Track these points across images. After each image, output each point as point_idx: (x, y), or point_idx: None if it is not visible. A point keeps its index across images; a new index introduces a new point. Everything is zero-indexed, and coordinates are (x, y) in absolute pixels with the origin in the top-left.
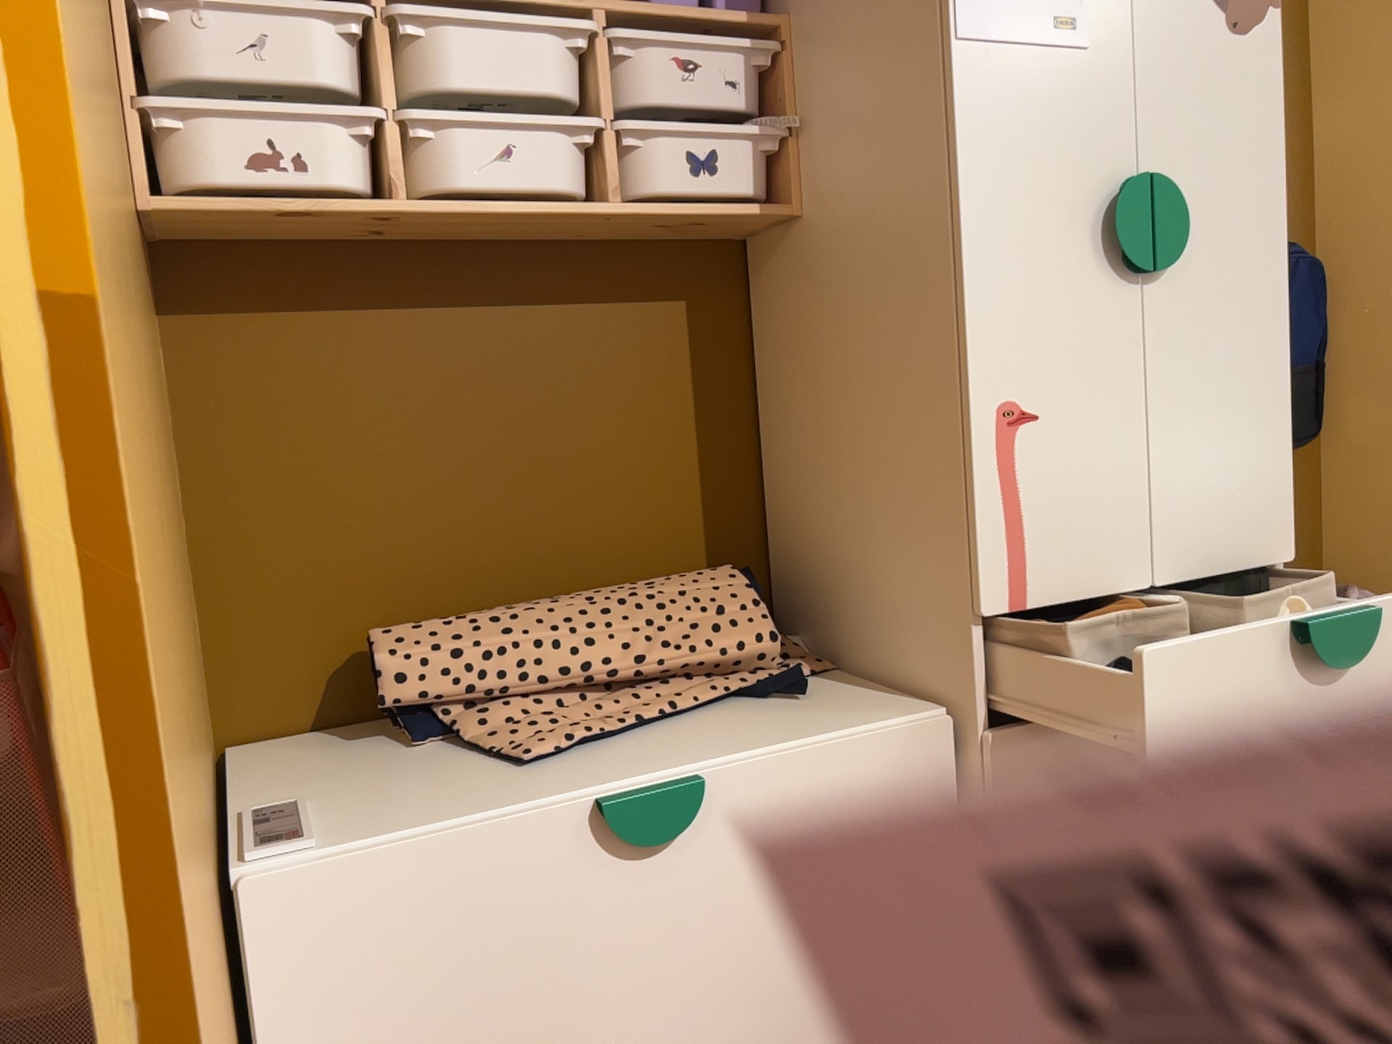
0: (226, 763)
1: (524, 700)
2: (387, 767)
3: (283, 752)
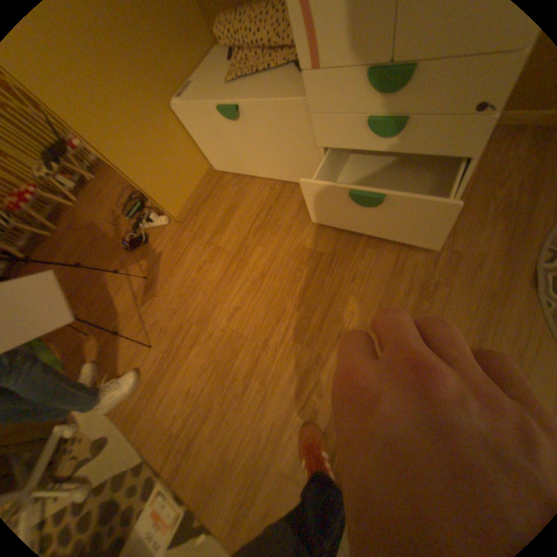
0: (206, 52)
1: (247, 48)
2: (216, 68)
3: (215, 51)
